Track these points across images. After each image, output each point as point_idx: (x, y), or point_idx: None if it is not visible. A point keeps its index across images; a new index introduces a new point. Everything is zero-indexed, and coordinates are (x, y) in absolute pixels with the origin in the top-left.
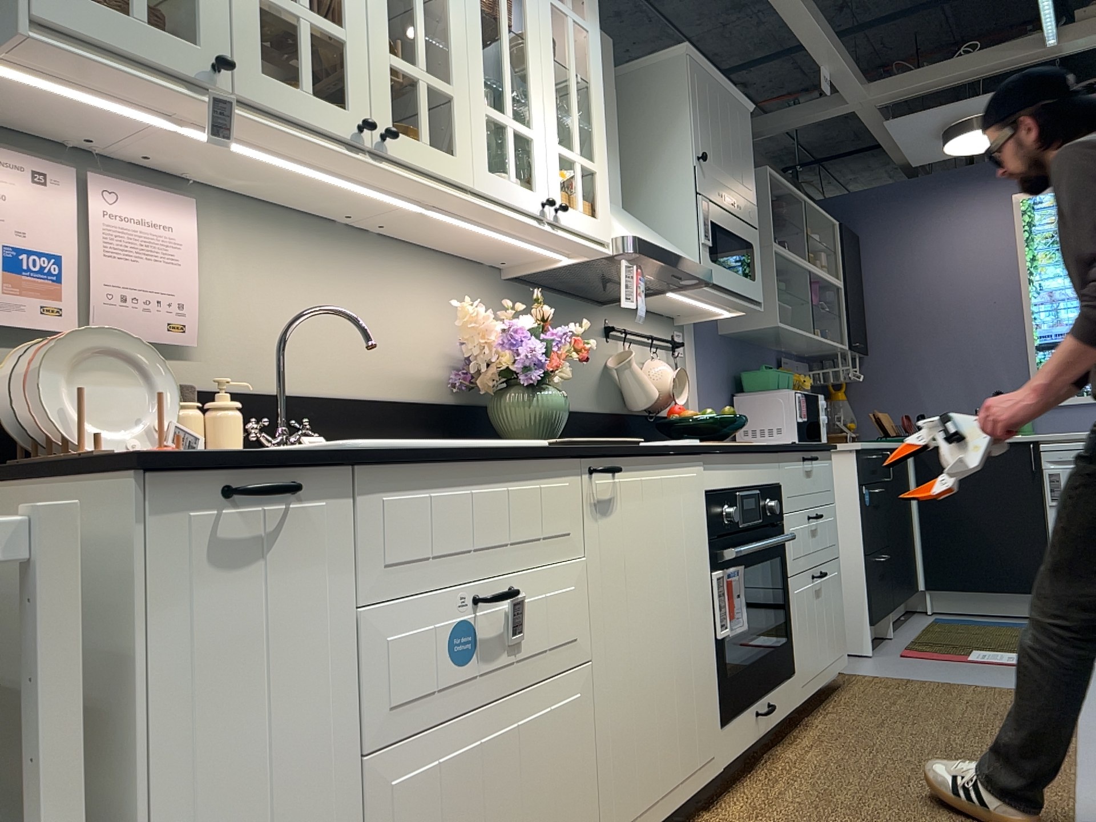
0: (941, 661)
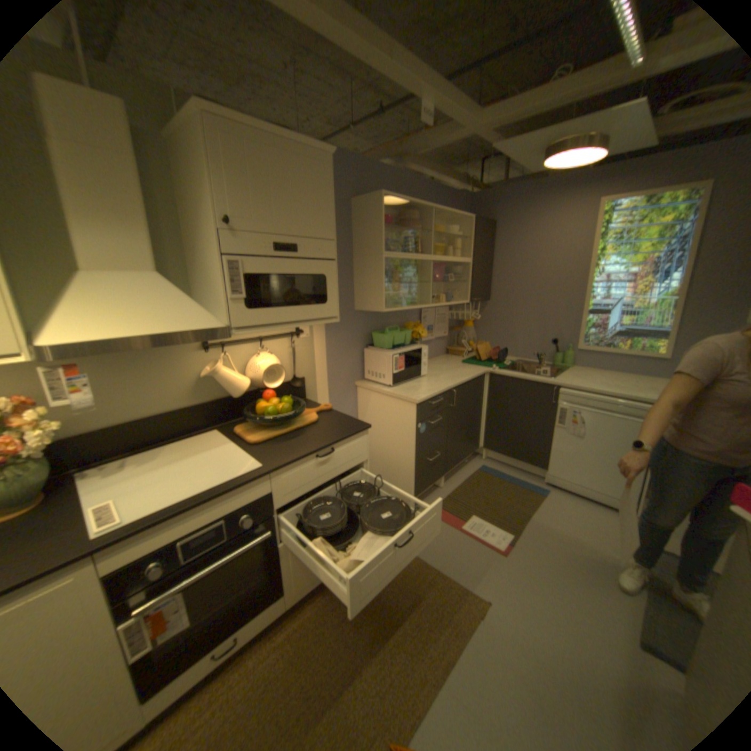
0: (445, 528)
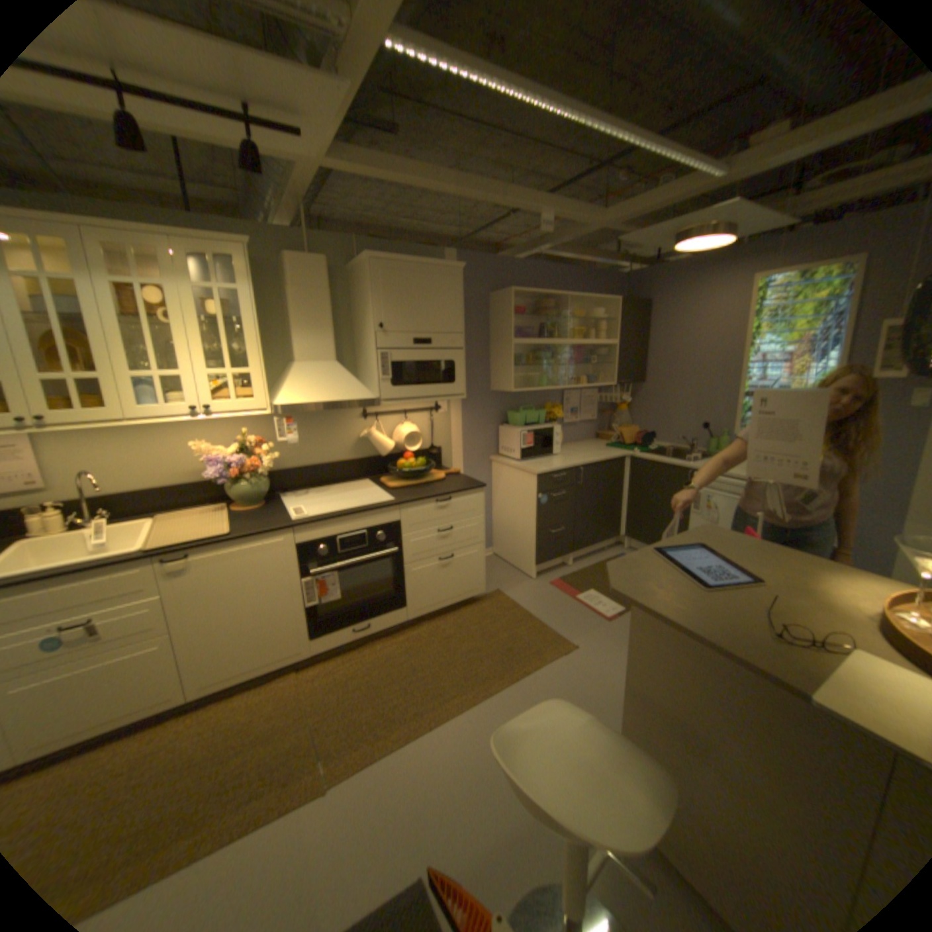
0: (561, 595)
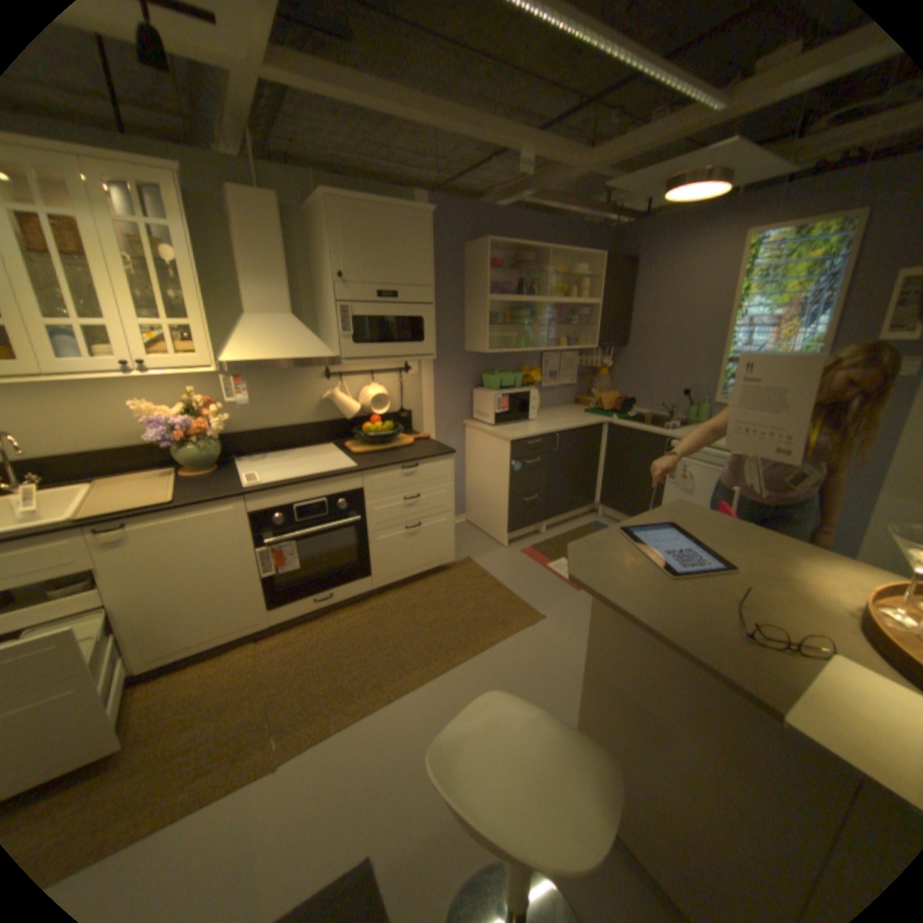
0: (531, 563)
